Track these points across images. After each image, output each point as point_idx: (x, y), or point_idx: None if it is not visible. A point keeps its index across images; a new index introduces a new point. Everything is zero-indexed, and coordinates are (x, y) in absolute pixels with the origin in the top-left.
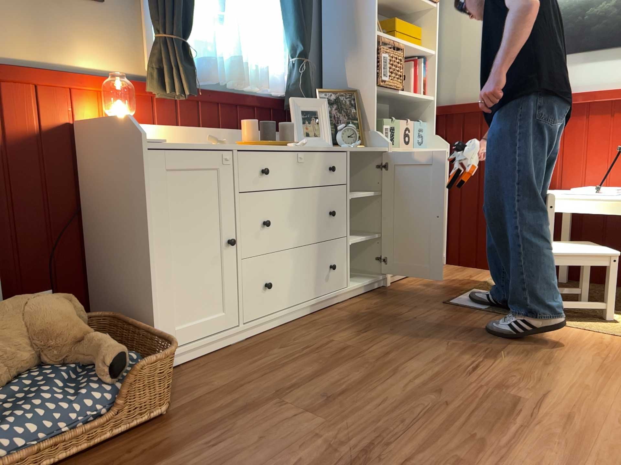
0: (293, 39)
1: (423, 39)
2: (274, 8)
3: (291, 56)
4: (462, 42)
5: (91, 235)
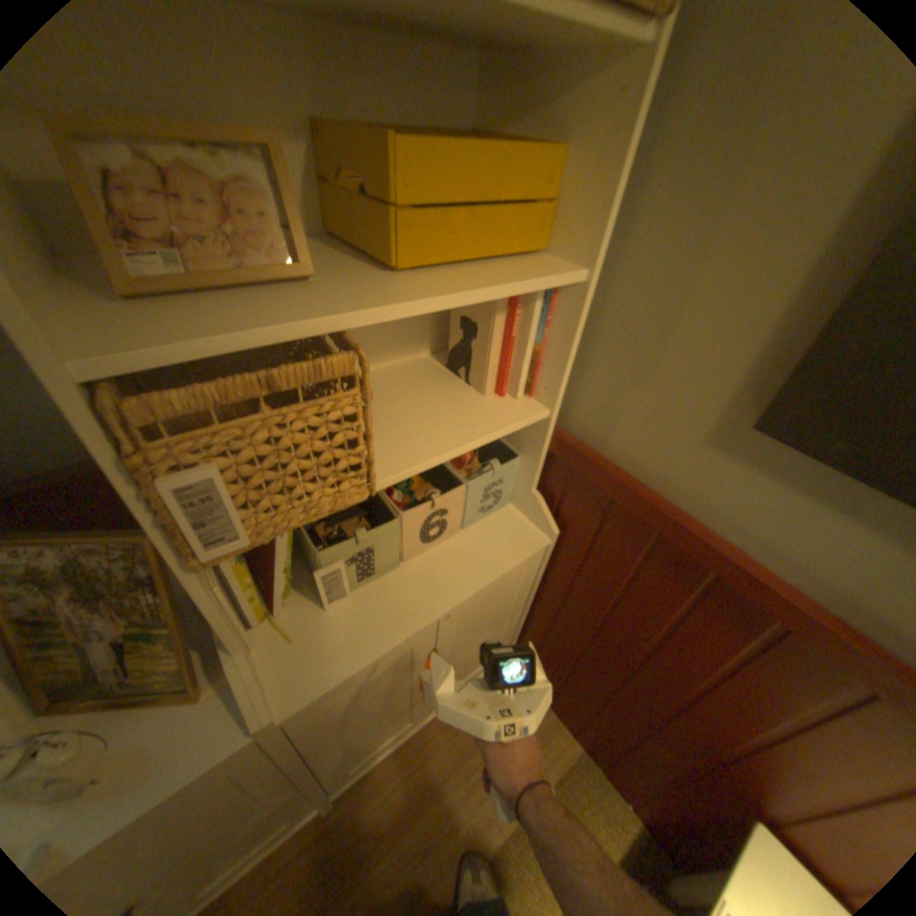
0: None
1: (566, 198)
2: None
3: None
4: (710, 269)
5: None
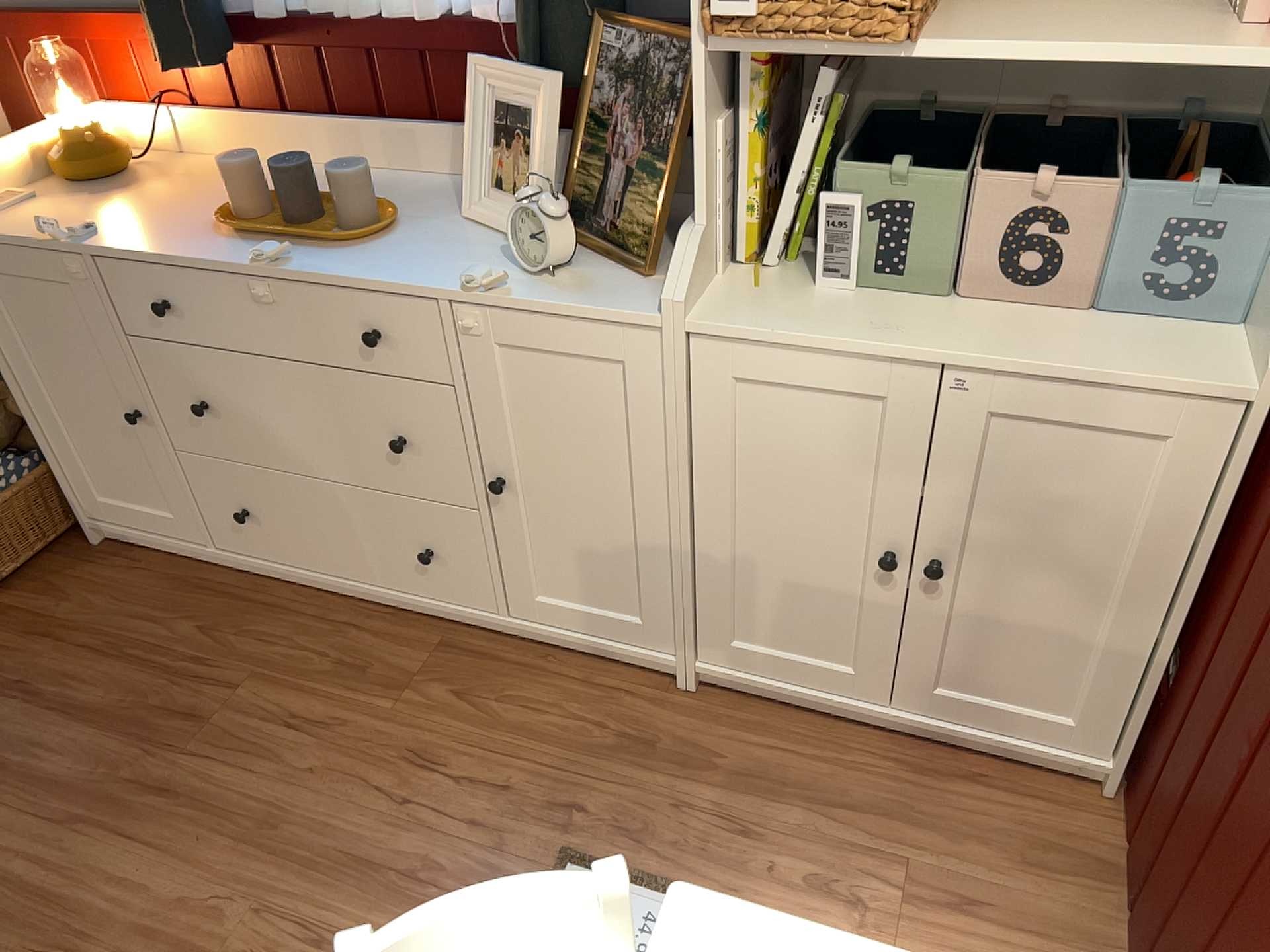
0: None
1: None
2: None
3: None
4: None
5: None
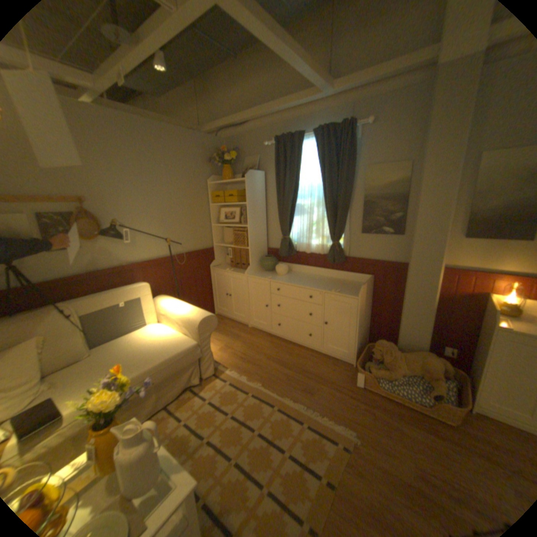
0: None
1: None
2: None
3: None
4: None
5: (480, 340)
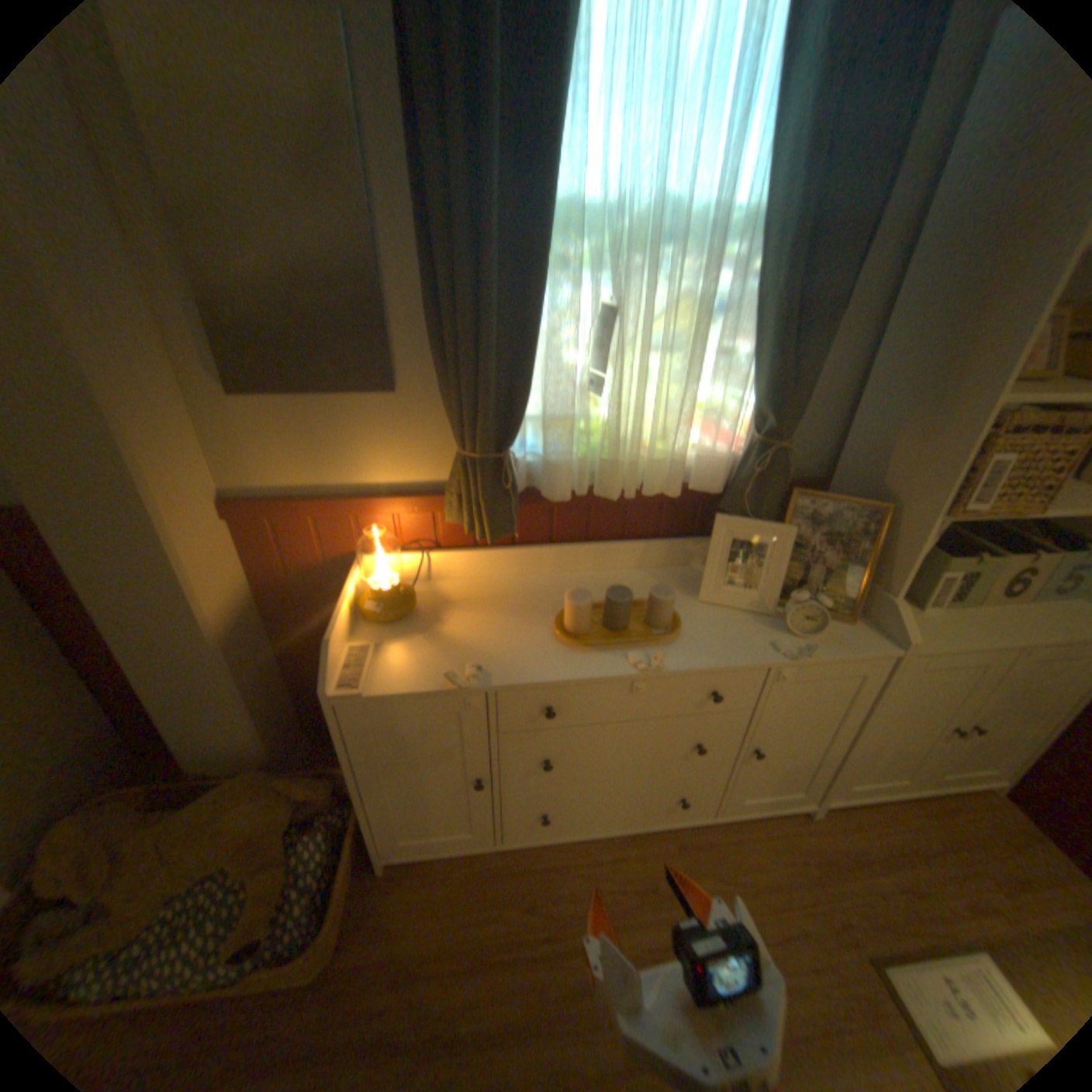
0: (762, 400)
1: None
2: (742, 329)
3: (756, 425)
4: None
5: None
